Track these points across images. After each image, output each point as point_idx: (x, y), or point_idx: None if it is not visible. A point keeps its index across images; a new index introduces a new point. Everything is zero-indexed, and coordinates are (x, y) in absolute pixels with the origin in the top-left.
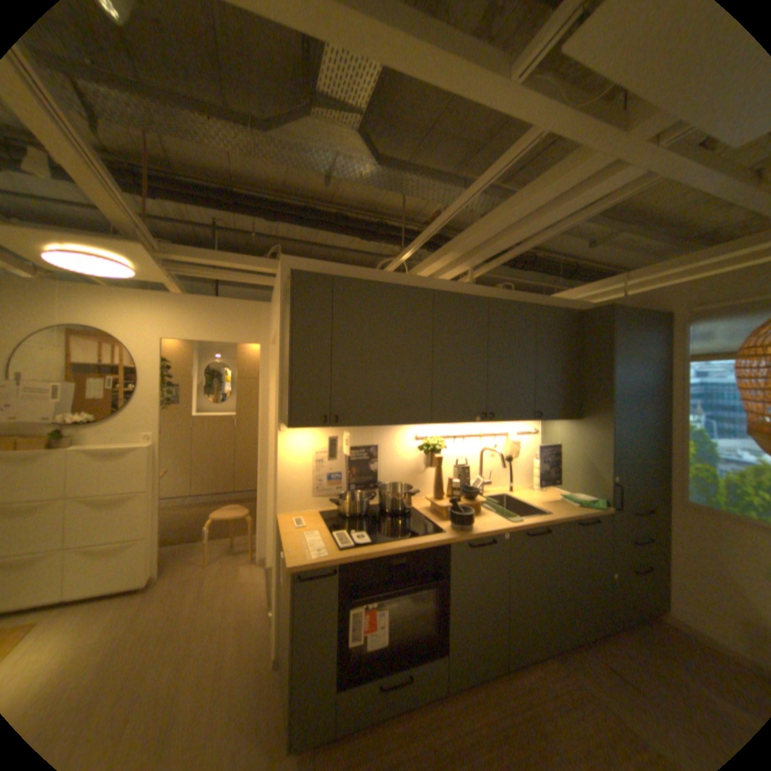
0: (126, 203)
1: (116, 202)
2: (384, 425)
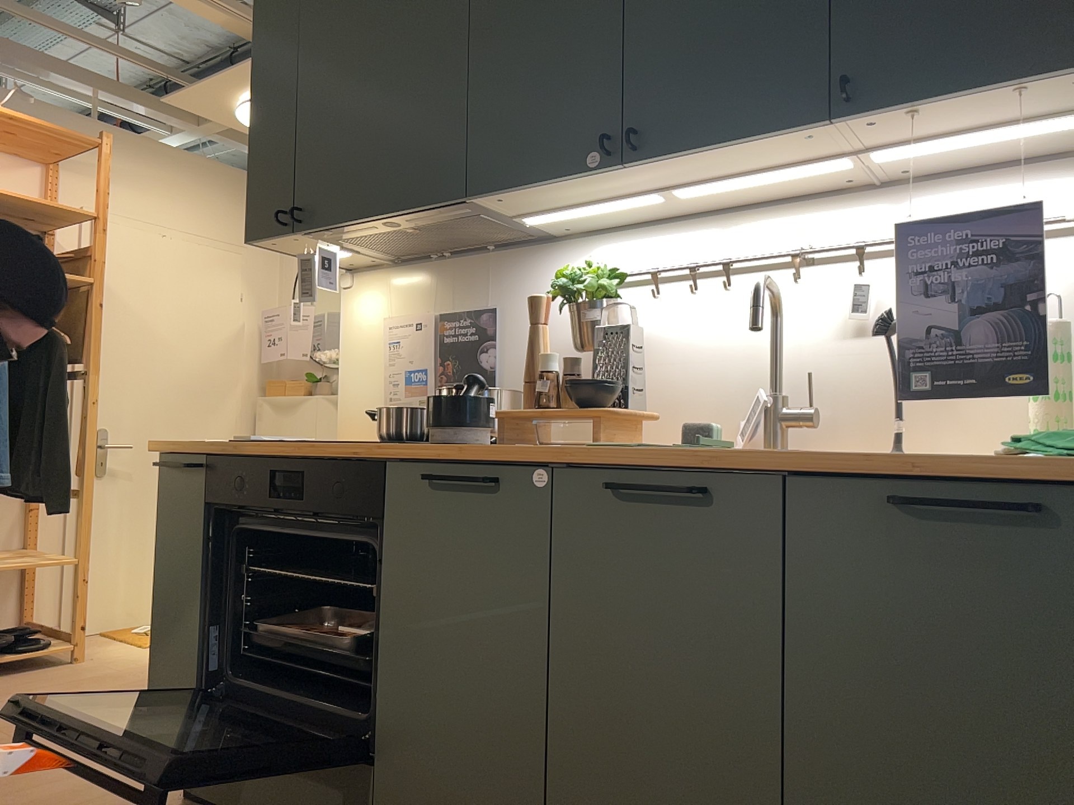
0: (222, 2)
1: (208, 4)
2: (382, 218)
